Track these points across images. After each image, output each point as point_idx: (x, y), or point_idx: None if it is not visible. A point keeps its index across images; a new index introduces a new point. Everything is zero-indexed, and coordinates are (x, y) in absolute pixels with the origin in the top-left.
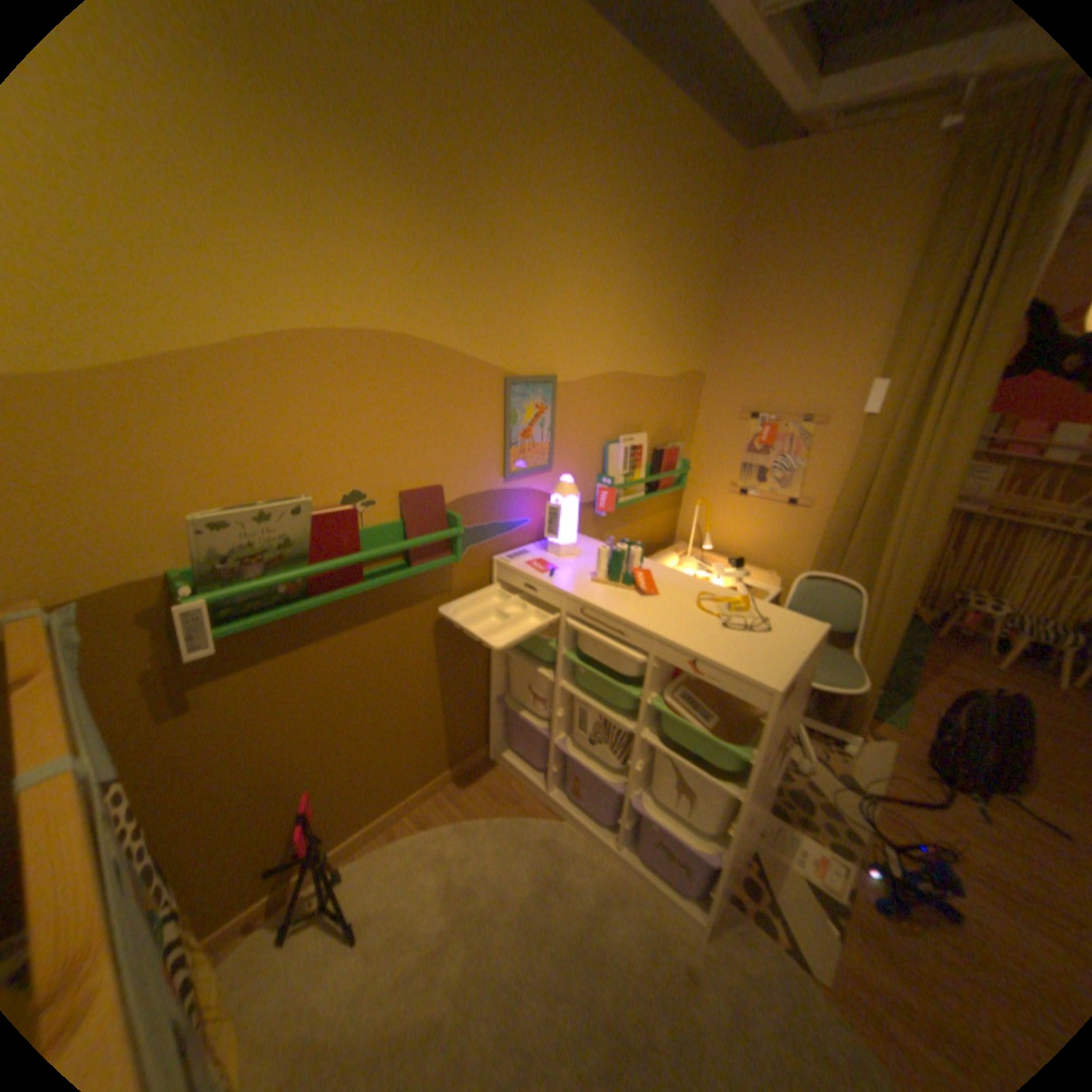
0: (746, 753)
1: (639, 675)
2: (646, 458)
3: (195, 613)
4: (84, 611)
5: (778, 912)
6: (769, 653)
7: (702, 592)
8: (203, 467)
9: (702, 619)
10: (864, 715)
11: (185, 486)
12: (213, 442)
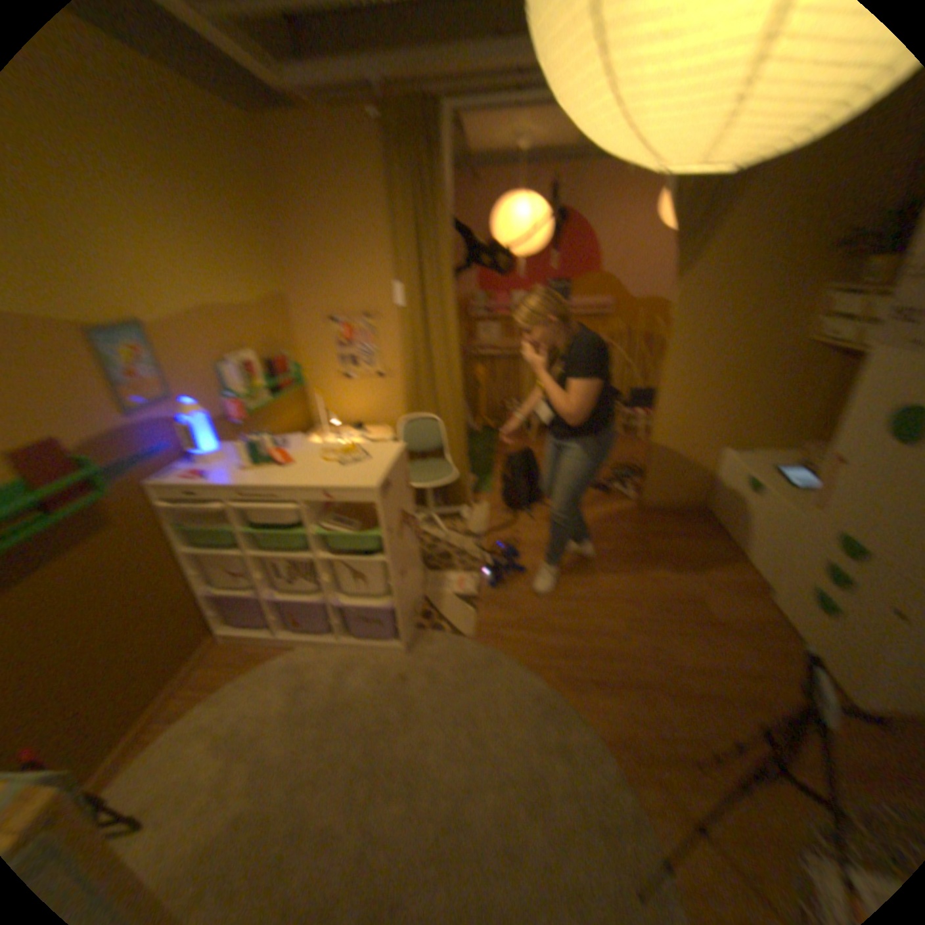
0: (380, 534)
1: (304, 521)
2: (264, 371)
3: None
4: None
5: (444, 620)
6: (372, 472)
7: (329, 453)
8: None
9: (330, 468)
10: (466, 494)
11: None
12: None
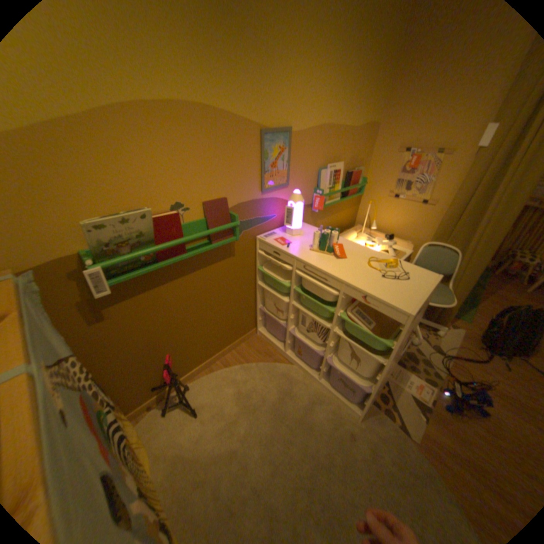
0: (390, 343)
1: (334, 300)
2: (342, 177)
3: (98, 273)
4: (39, 274)
5: (397, 409)
6: (408, 292)
7: (371, 256)
8: (88, 192)
9: (371, 272)
10: (450, 317)
11: (80, 204)
12: (91, 176)
